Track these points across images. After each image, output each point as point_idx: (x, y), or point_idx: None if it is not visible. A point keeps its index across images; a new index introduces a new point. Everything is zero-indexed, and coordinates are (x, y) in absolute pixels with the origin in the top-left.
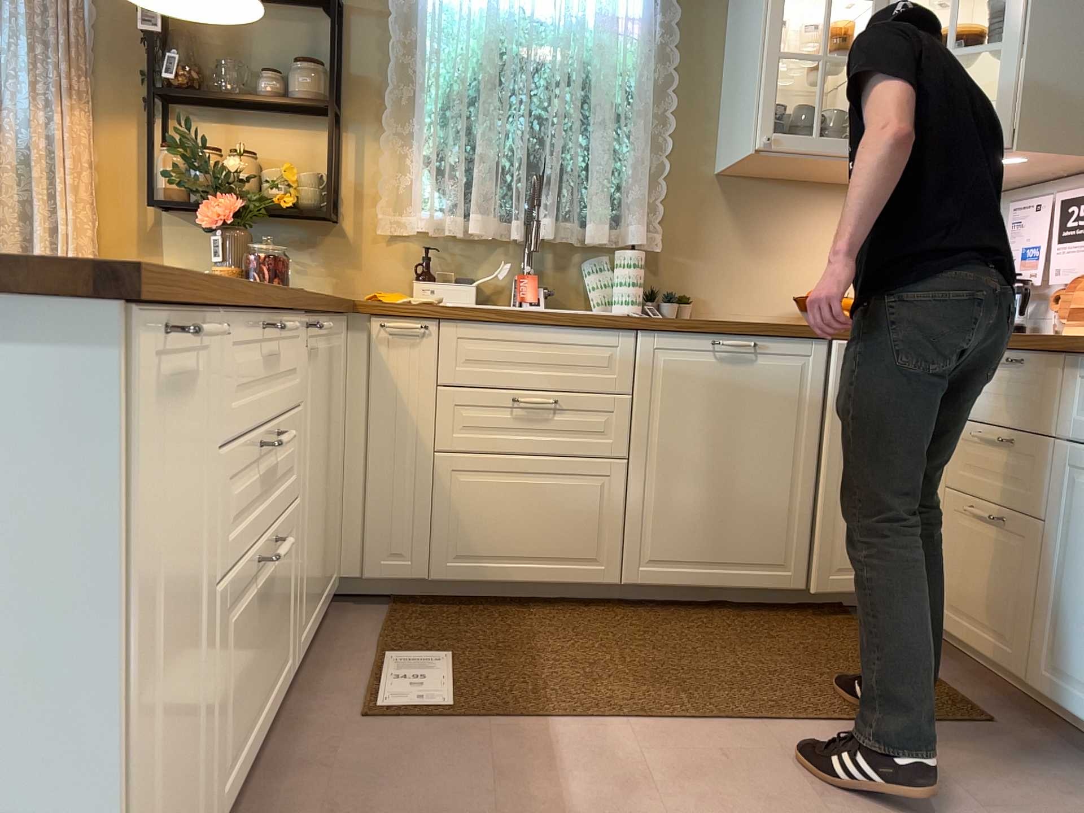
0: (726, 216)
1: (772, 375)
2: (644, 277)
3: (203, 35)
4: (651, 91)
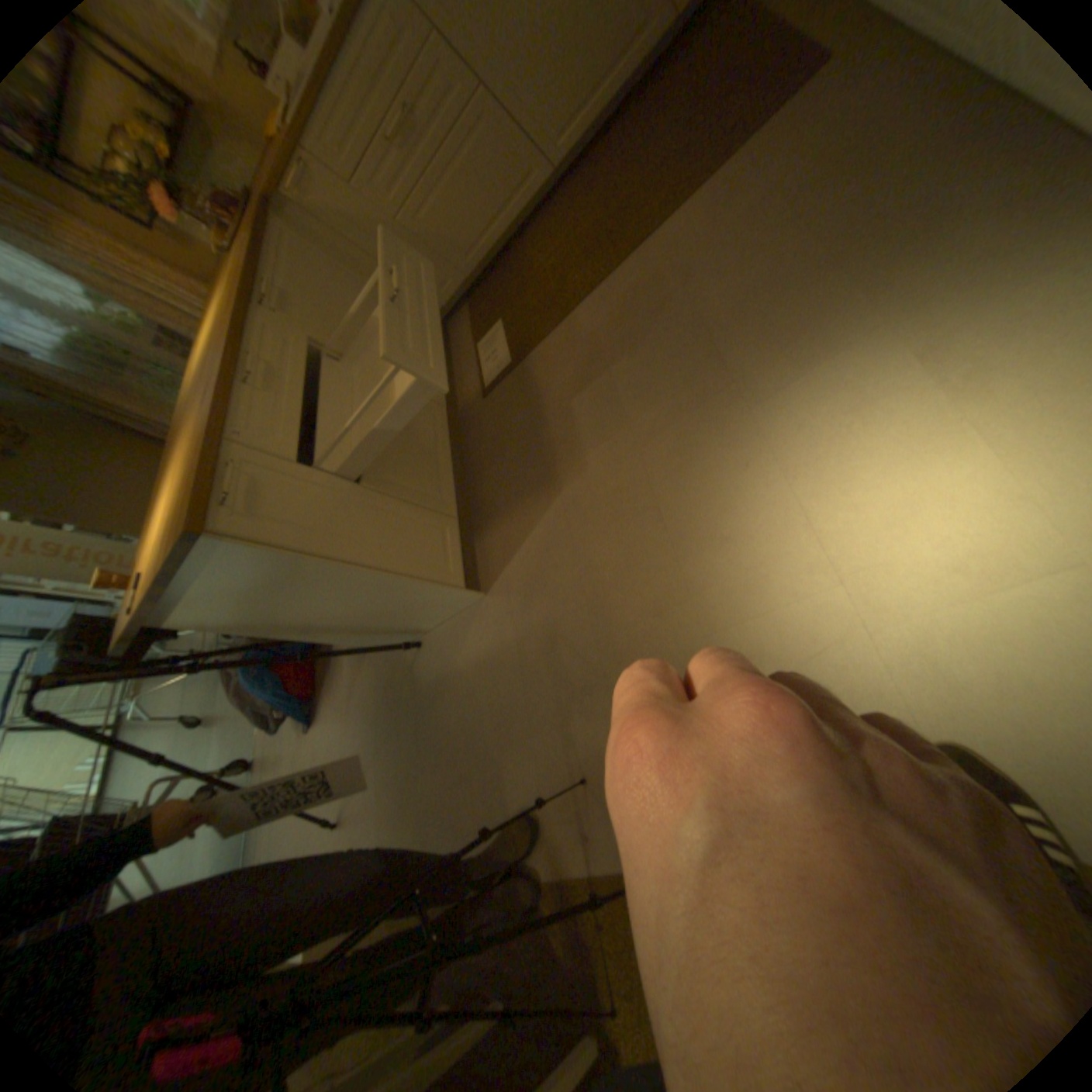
0: None
1: None
2: None
3: None
4: None
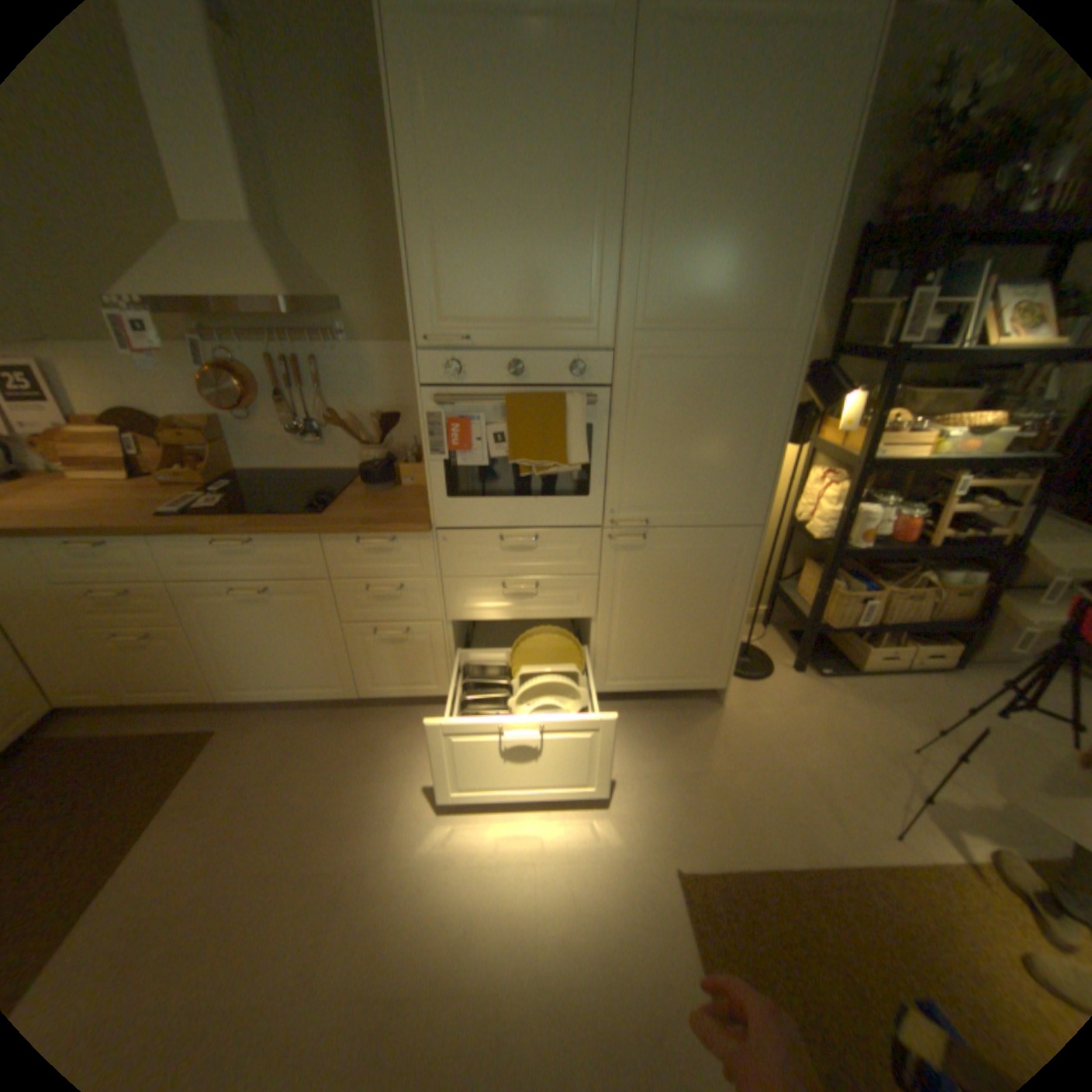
0: None
1: None
2: None
3: None
4: None
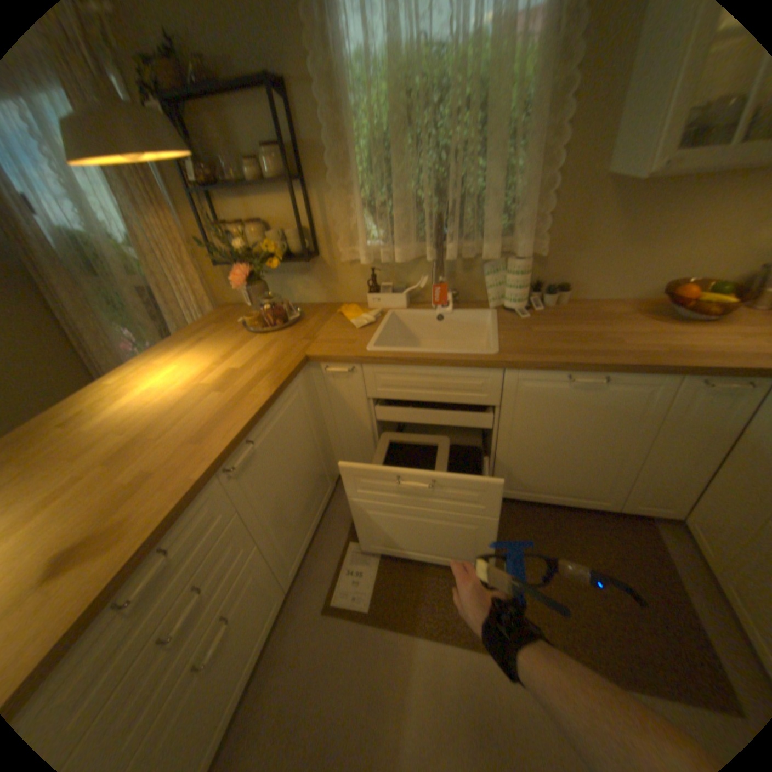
0: (612, 213)
1: (617, 398)
2: (528, 281)
3: (204, 132)
4: (546, 105)
